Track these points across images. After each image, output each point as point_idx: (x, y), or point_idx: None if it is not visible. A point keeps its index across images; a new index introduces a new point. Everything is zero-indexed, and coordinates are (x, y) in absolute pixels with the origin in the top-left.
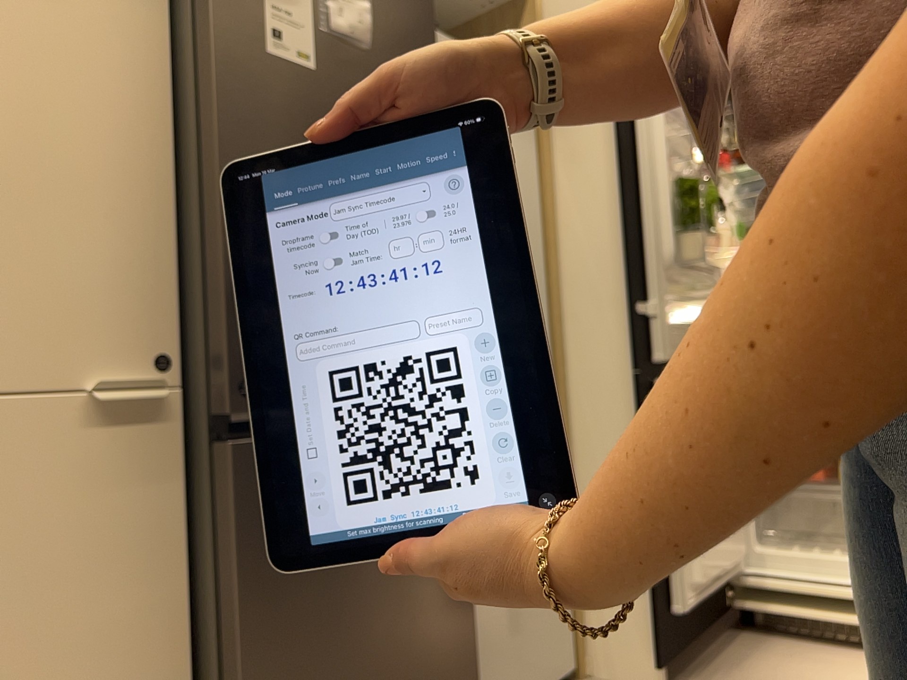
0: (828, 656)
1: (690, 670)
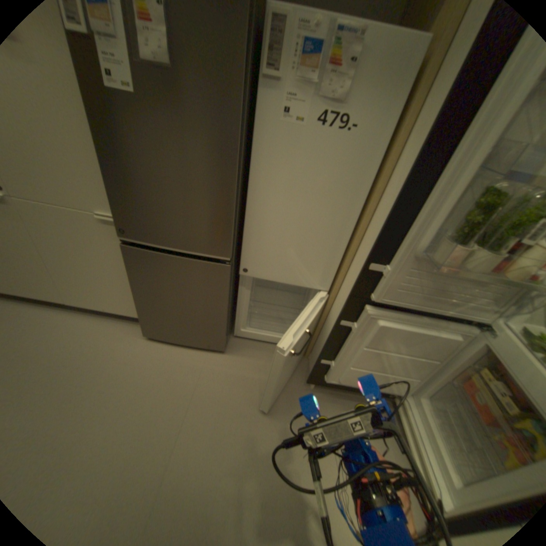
0: (392, 453)
1: (336, 393)
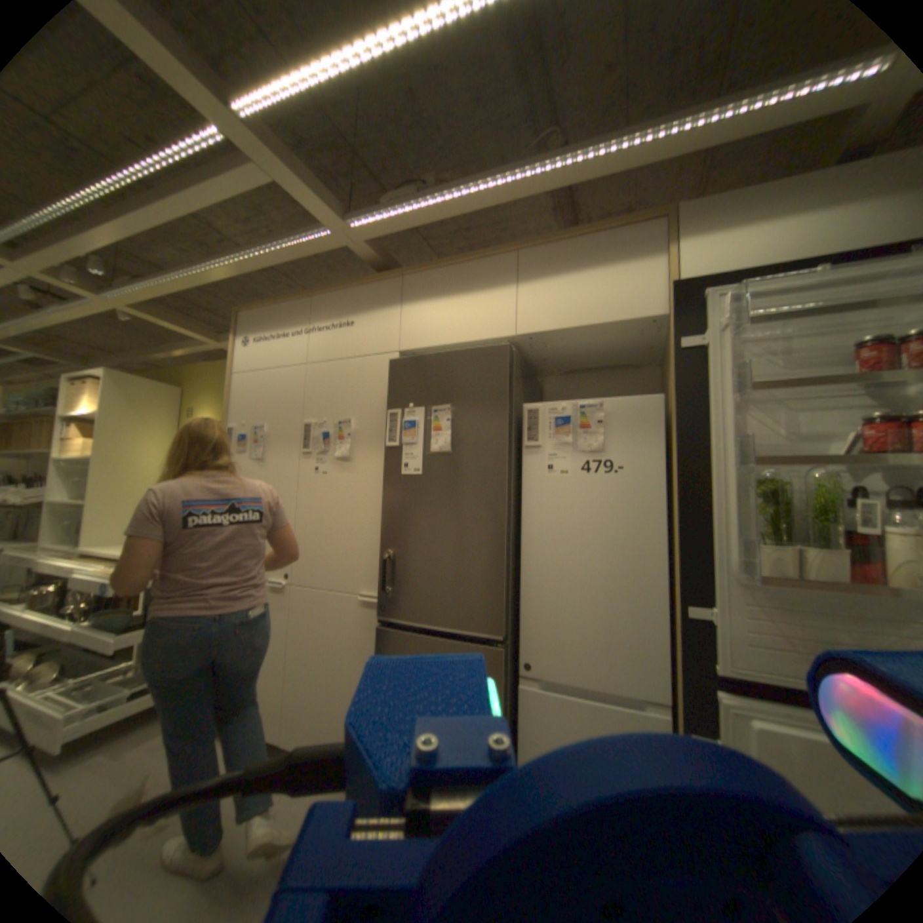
0: None
1: None
